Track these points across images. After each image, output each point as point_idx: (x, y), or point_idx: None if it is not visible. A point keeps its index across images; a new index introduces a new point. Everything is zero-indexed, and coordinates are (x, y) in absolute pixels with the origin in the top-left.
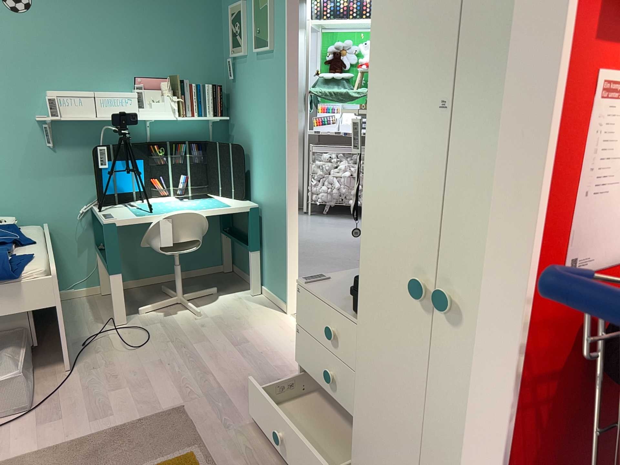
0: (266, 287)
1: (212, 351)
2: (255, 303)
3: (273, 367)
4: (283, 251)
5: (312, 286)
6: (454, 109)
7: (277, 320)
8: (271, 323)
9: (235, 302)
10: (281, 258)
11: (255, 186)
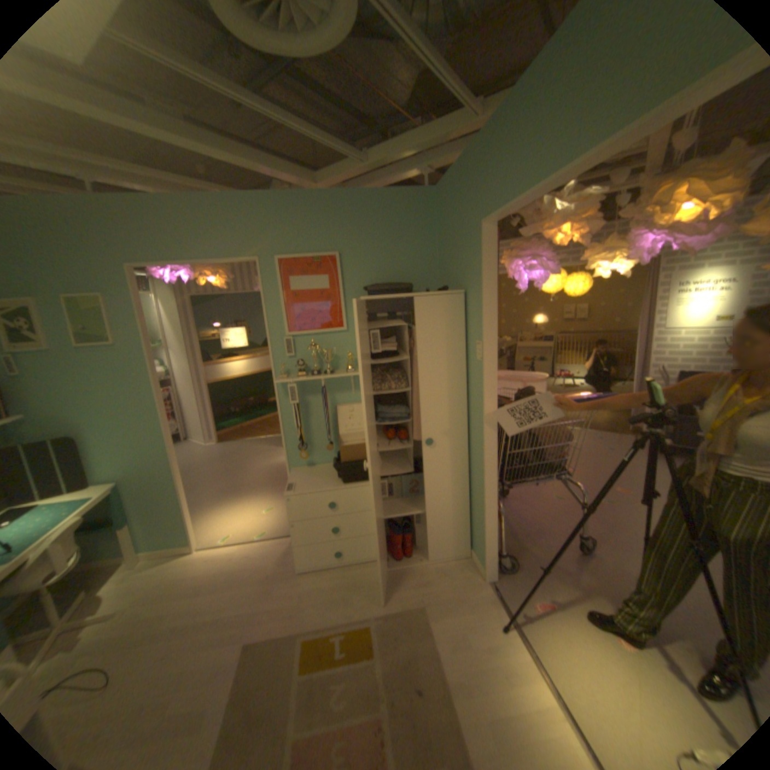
0: (143, 552)
1: (187, 615)
2: (148, 570)
3: (250, 578)
4: (172, 507)
5: (300, 492)
6: (419, 376)
7: (193, 562)
8: (192, 566)
9: (126, 585)
10: (170, 513)
11: (97, 471)
